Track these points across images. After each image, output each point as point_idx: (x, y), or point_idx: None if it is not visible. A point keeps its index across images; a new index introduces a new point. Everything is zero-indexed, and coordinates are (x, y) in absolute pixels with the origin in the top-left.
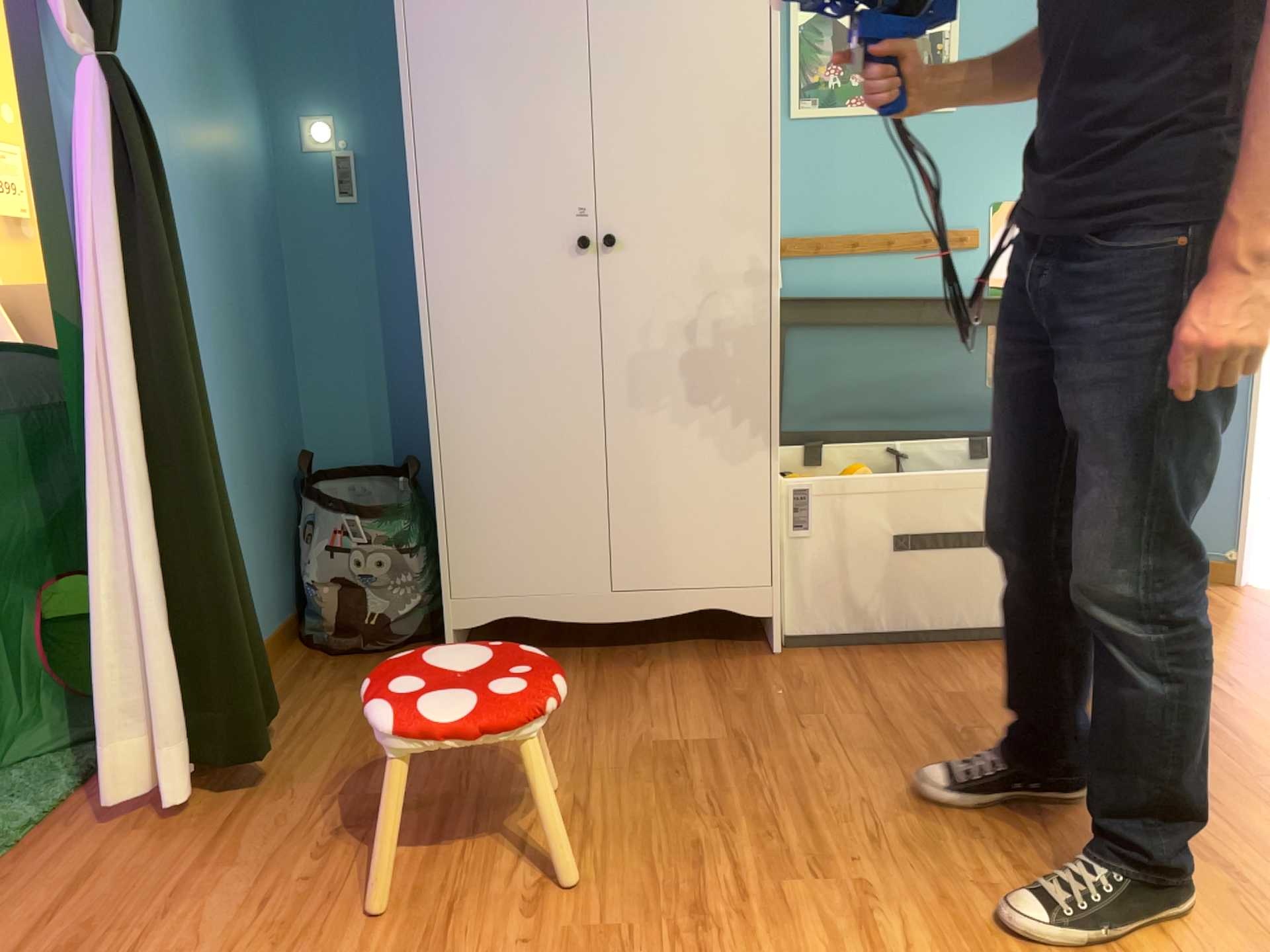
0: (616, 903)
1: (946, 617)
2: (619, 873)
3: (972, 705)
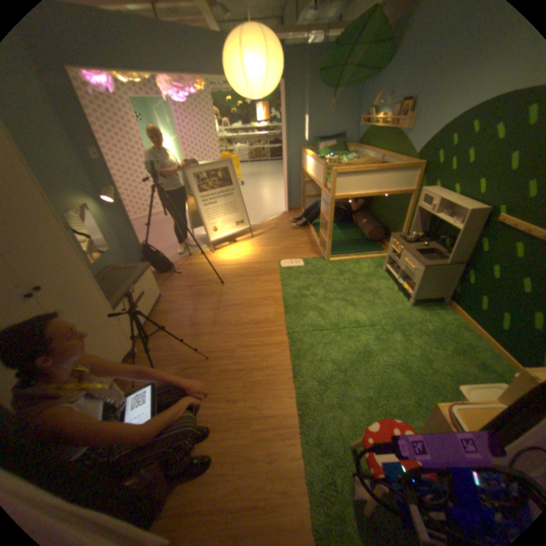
0: (233, 383)
1: (147, 314)
2: (223, 383)
3: (180, 320)
